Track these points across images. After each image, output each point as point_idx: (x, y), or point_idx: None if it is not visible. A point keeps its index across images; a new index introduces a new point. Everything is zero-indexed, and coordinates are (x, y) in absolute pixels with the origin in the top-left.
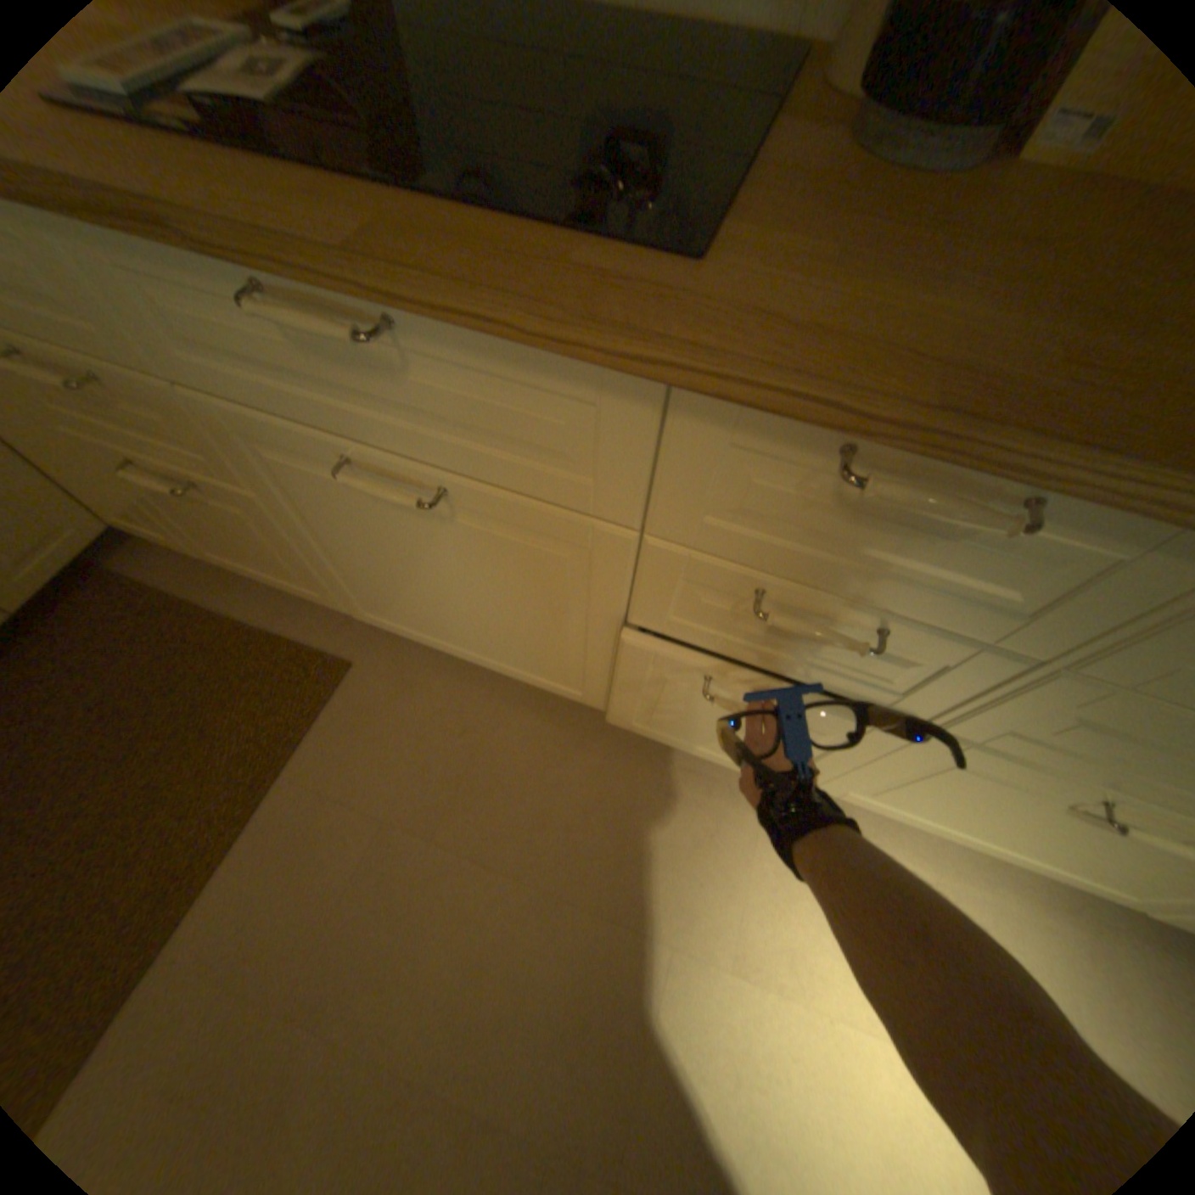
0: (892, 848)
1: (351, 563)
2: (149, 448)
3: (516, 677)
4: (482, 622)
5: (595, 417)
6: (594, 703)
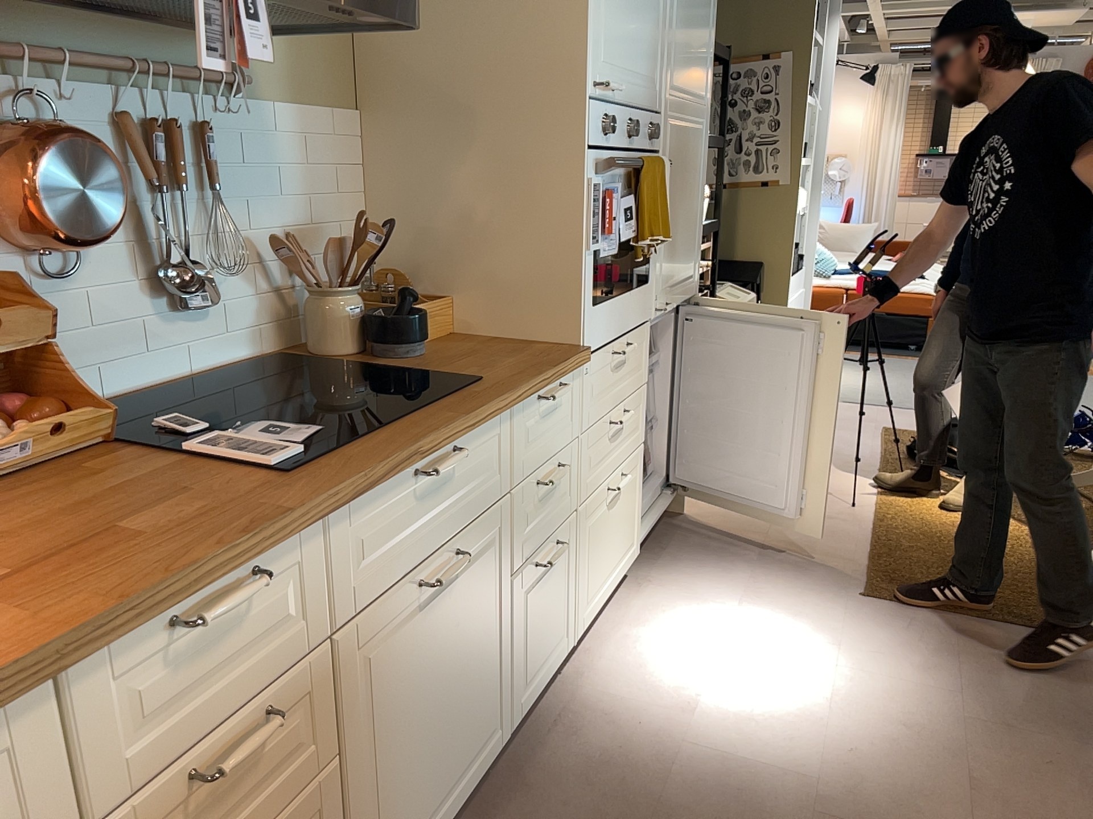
0: (608, 637)
1: (386, 771)
2: (255, 818)
3: (466, 795)
4: (456, 713)
5: (497, 442)
6: (504, 732)
